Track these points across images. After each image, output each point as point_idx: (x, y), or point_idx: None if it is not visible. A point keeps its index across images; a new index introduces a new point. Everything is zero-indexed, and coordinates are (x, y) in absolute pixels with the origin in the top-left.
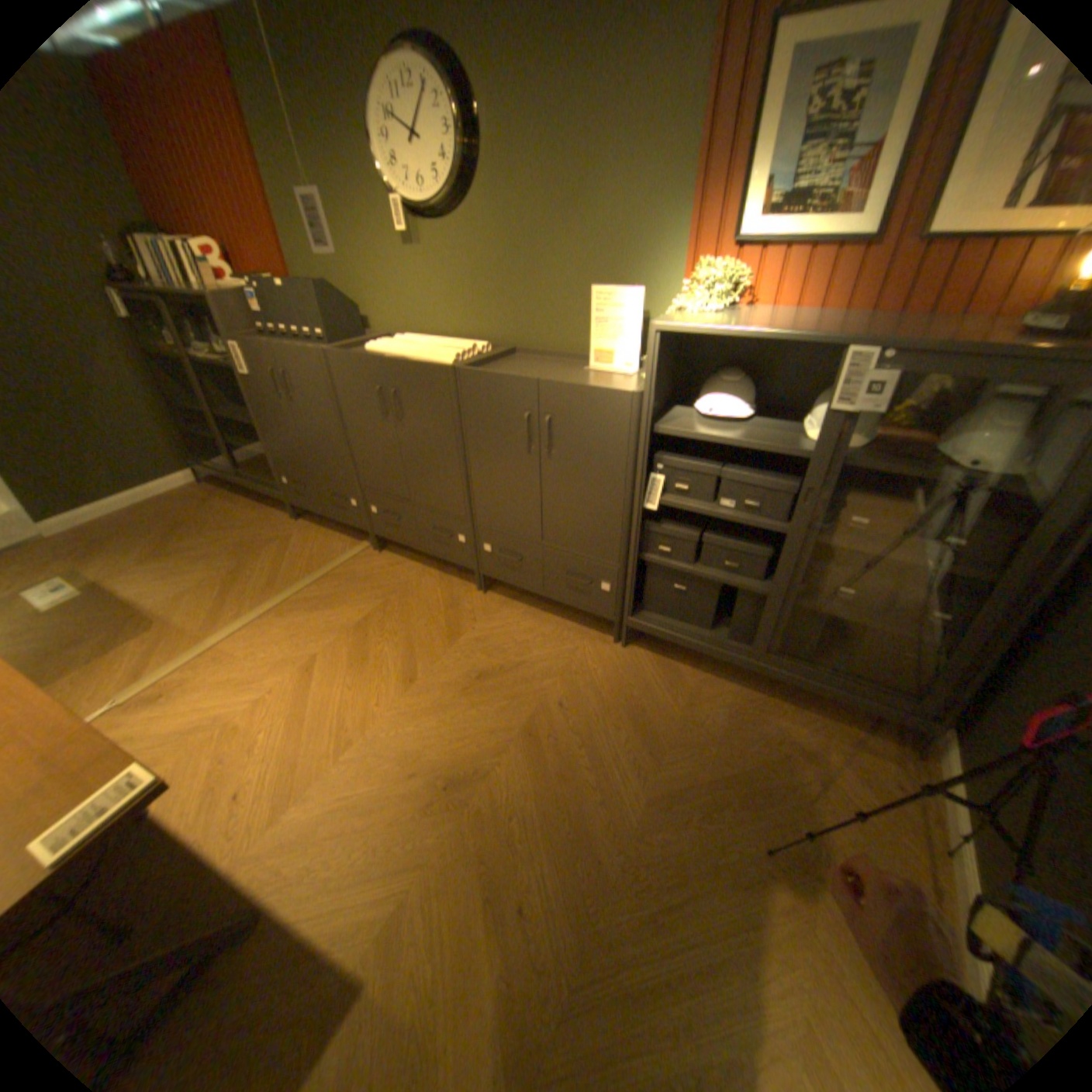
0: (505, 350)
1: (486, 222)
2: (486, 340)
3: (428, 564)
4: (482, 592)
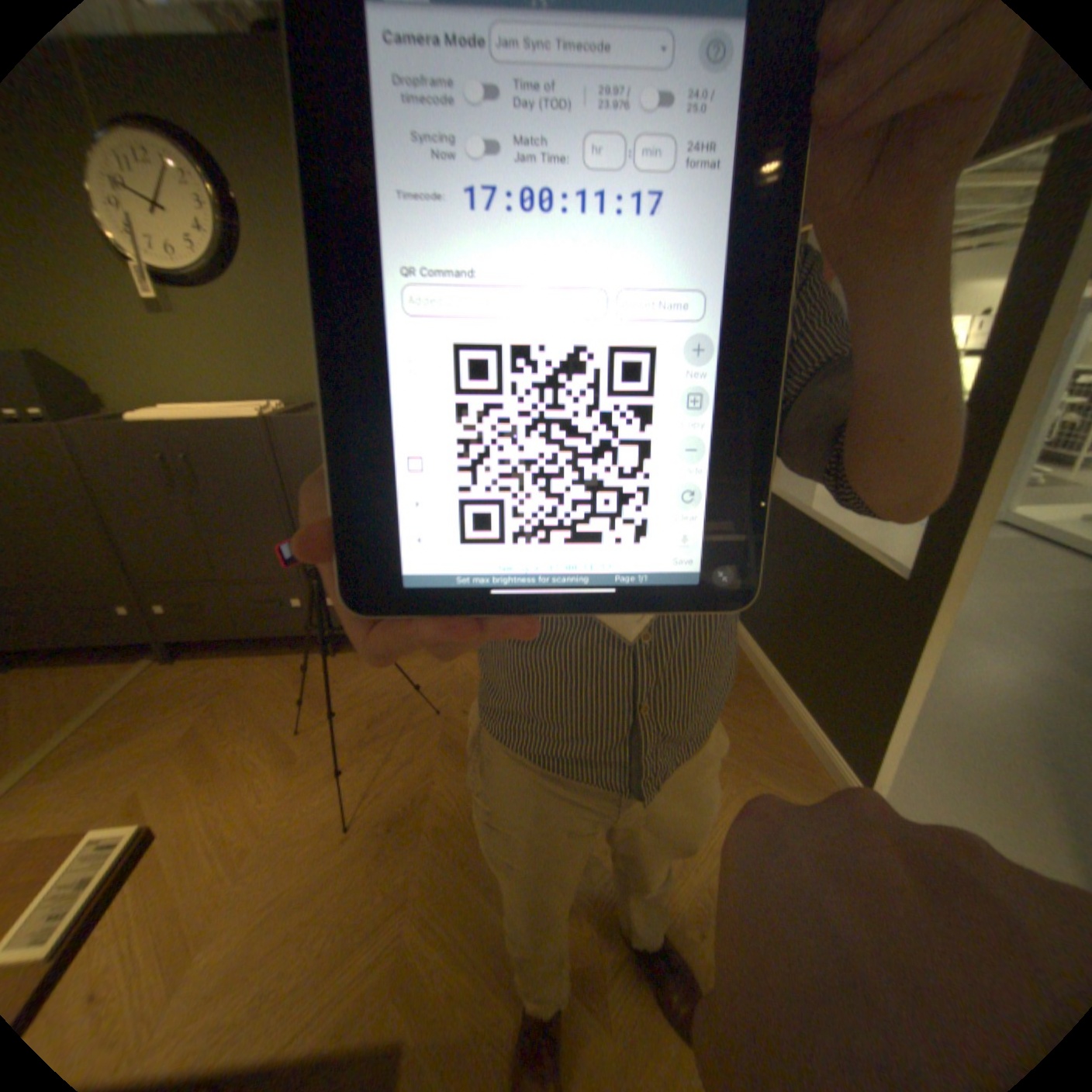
0: (305, 403)
1: (259, 288)
2: (276, 399)
3: (250, 653)
4: (333, 654)
